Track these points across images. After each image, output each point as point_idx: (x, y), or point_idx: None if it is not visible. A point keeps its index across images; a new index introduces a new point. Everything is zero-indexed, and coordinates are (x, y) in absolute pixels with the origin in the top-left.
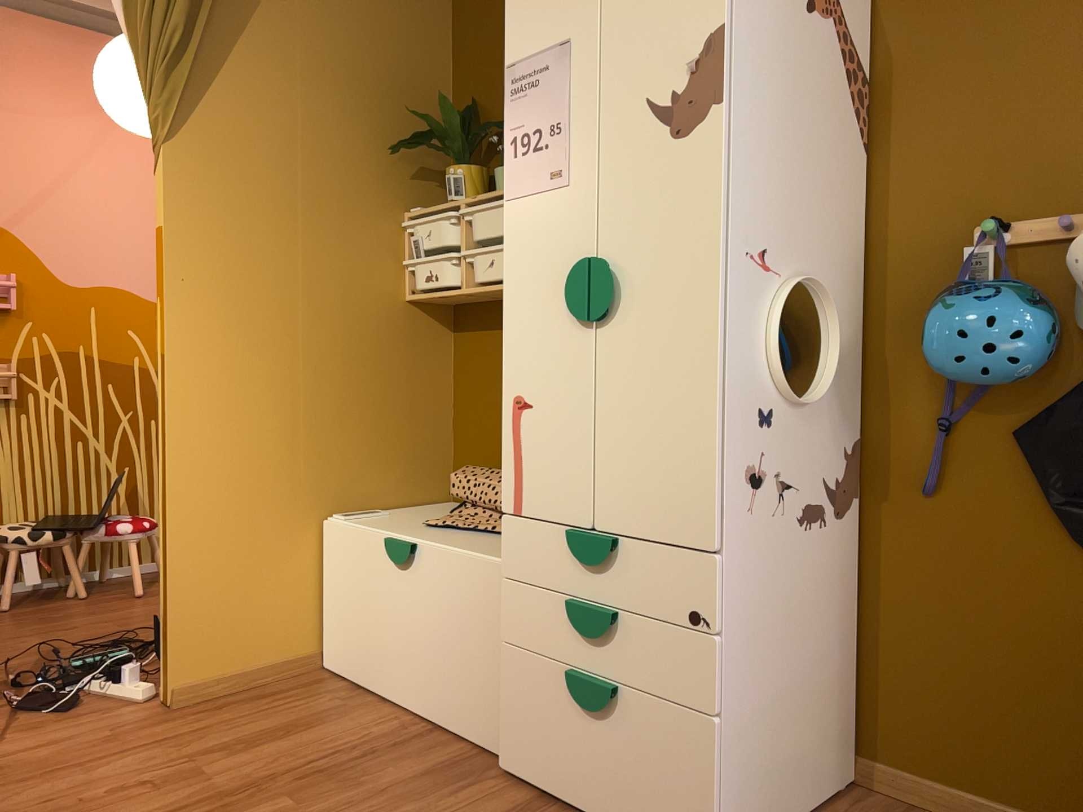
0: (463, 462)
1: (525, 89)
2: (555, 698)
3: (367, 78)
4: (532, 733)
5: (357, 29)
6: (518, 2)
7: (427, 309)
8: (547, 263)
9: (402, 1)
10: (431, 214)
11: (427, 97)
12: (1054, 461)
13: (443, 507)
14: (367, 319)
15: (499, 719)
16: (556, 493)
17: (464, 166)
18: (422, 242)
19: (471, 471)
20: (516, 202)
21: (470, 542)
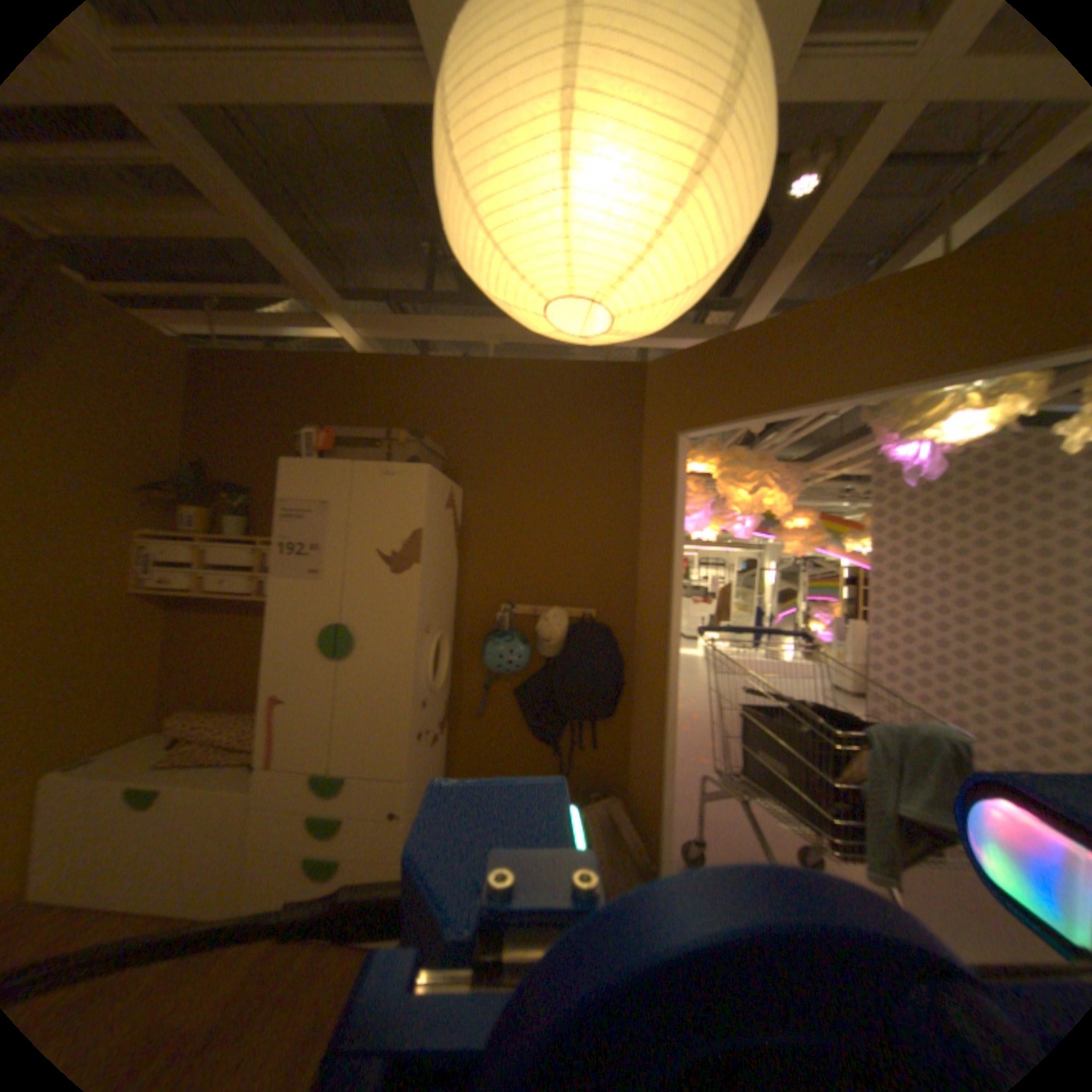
0: (165, 706)
1: (289, 518)
2: (287, 880)
3: (109, 435)
4: (266, 907)
5: (104, 400)
6: (286, 466)
7: (143, 599)
8: (299, 622)
9: (143, 382)
10: (161, 540)
11: (157, 449)
12: (526, 705)
13: (148, 745)
14: (91, 613)
15: (238, 904)
16: (297, 757)
17: (184, 500)
18: (144, 552)
19: (183, 719)
20: (277, 581)
21: (203, 782)
